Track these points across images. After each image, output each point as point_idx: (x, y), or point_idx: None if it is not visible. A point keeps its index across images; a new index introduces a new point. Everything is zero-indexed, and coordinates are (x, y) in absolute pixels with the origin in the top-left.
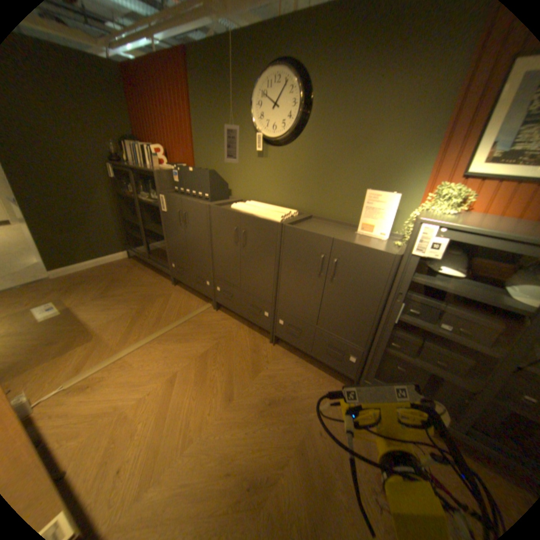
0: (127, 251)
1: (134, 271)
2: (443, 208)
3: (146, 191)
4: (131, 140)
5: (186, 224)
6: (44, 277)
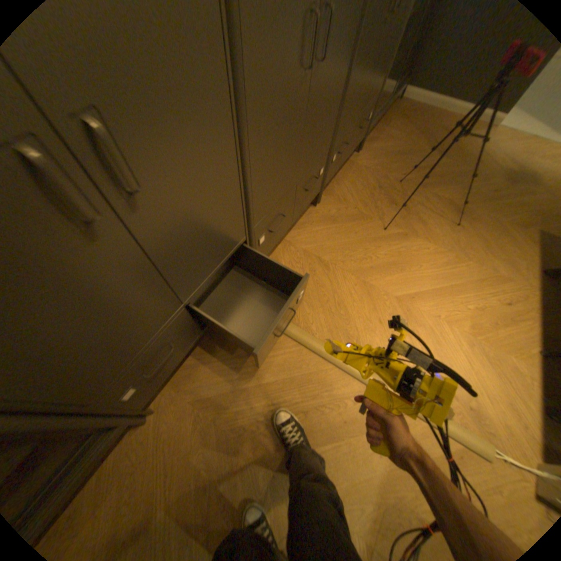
0: None
1: None
2: None
3: None
4: None
5: (130, 192)
6: None
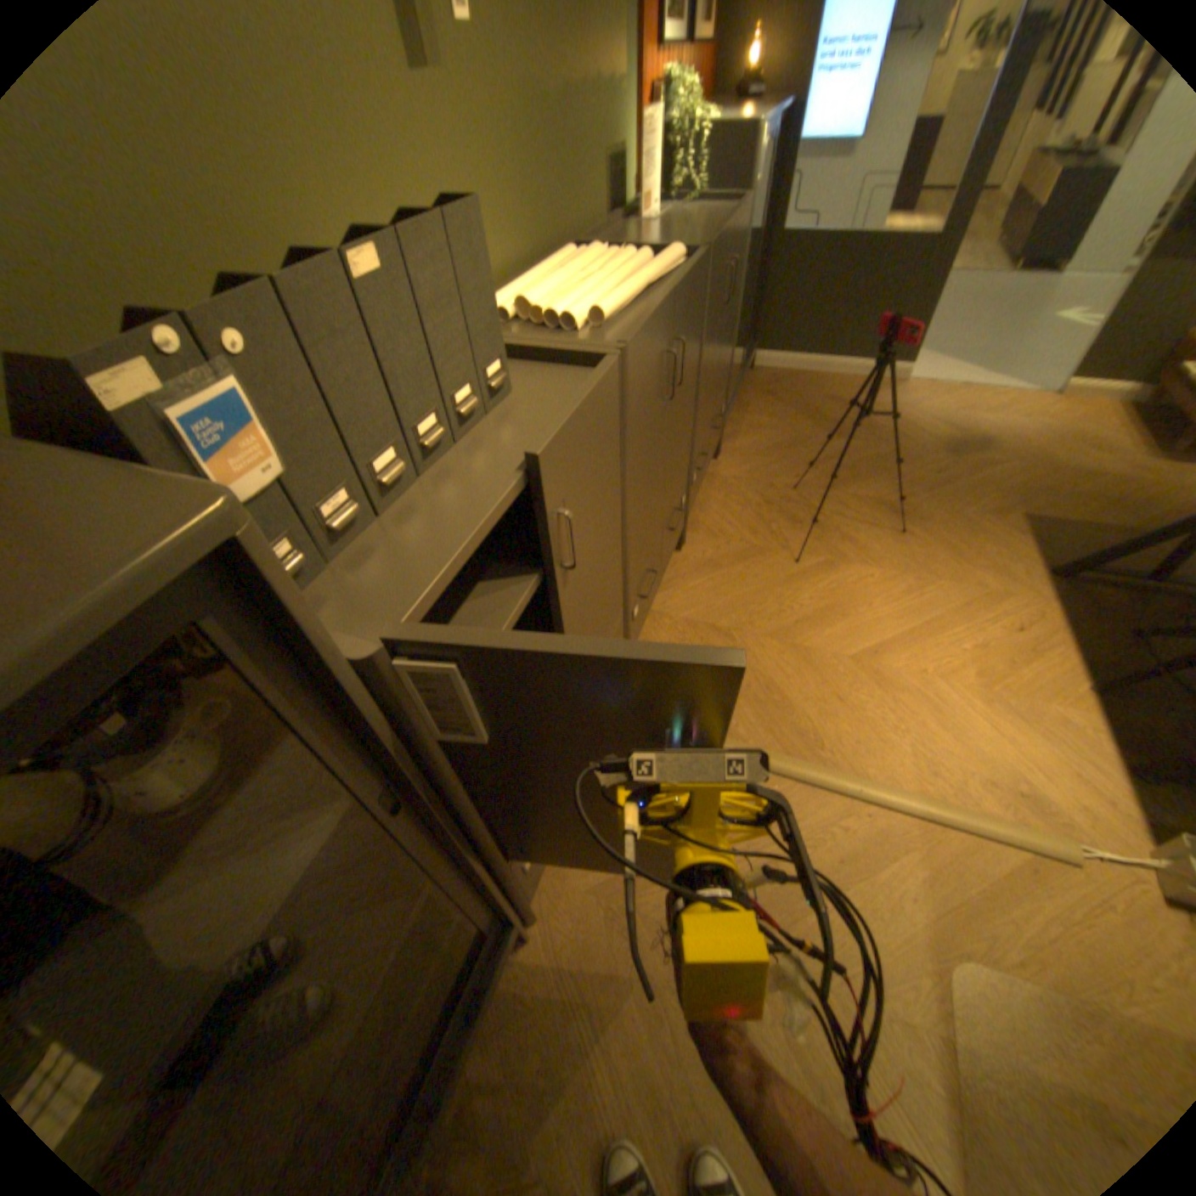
0: None
1: None
2: (701, 109)
3: None
4: None
5: (566, 567)
6: None
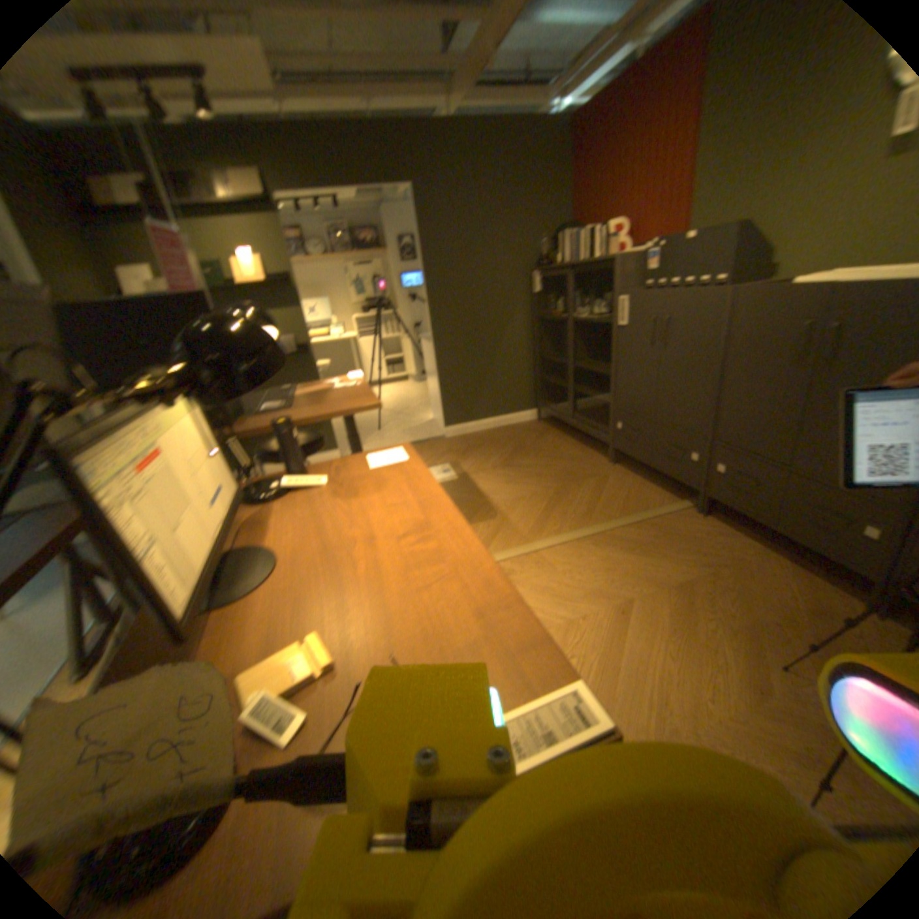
0: (538, 409)
1: (546, 438)
2: None
3: (586, 306)
4: (574, 228)
5: (667, 342)
6: (440, 434)
